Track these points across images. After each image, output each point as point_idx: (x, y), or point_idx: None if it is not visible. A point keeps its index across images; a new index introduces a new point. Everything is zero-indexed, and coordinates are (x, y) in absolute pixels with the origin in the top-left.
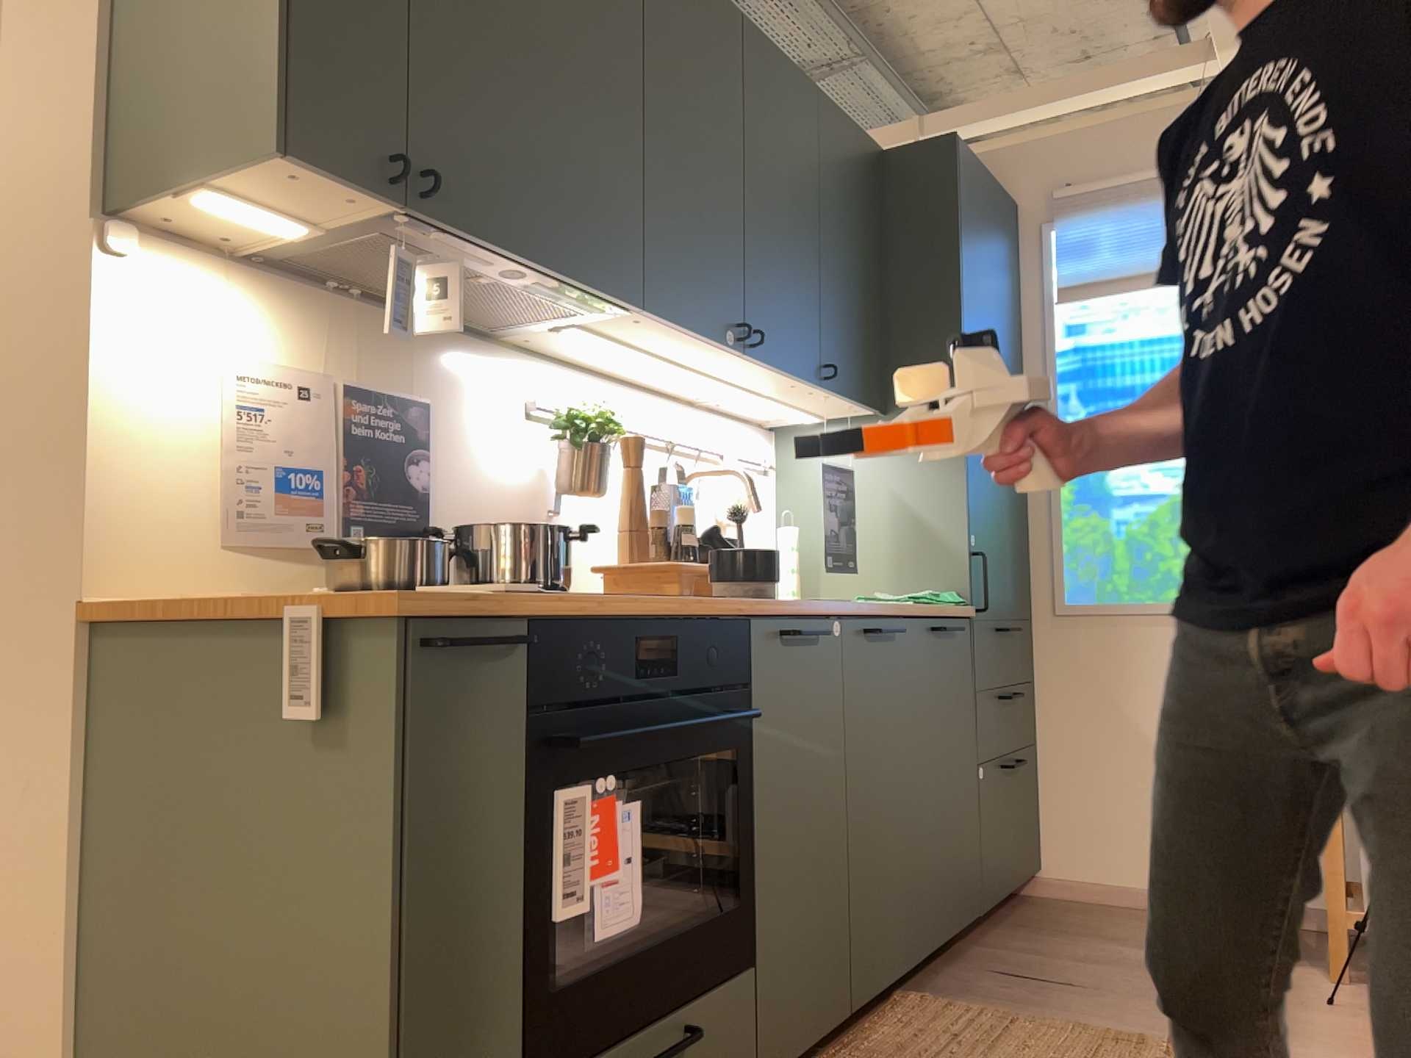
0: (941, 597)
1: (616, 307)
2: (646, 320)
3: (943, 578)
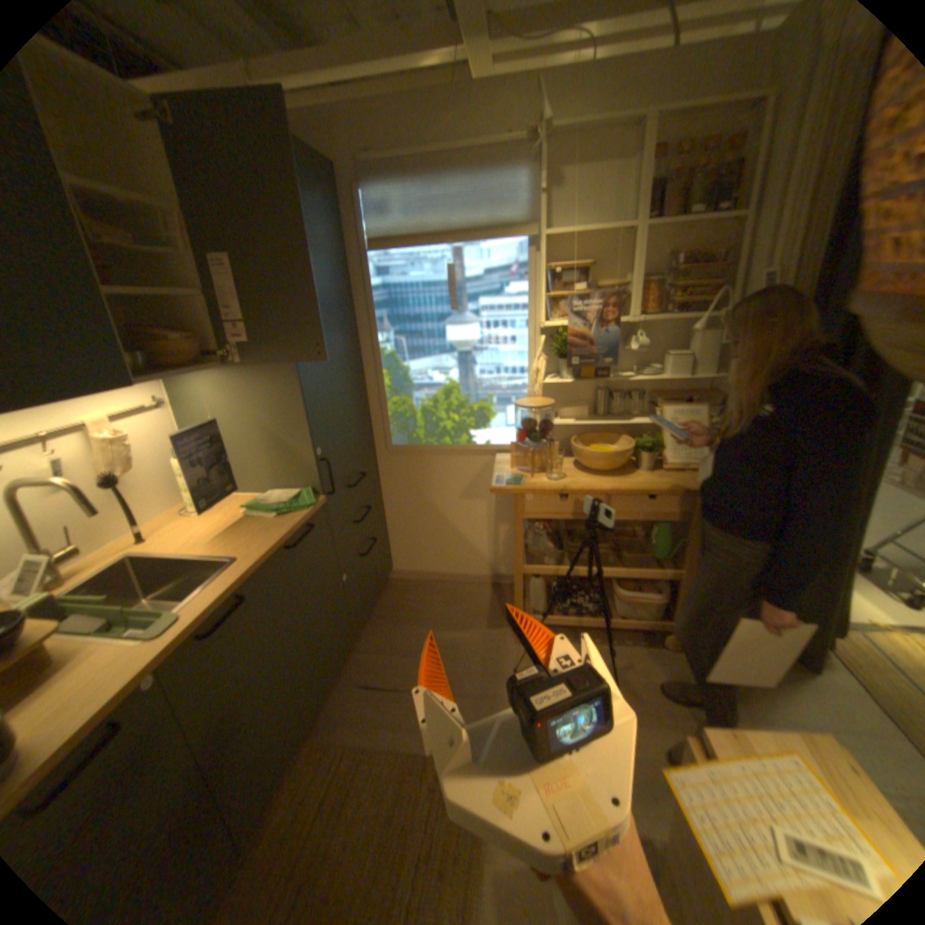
0: (297, 502)
1: None
2: None
3: (302, 478)
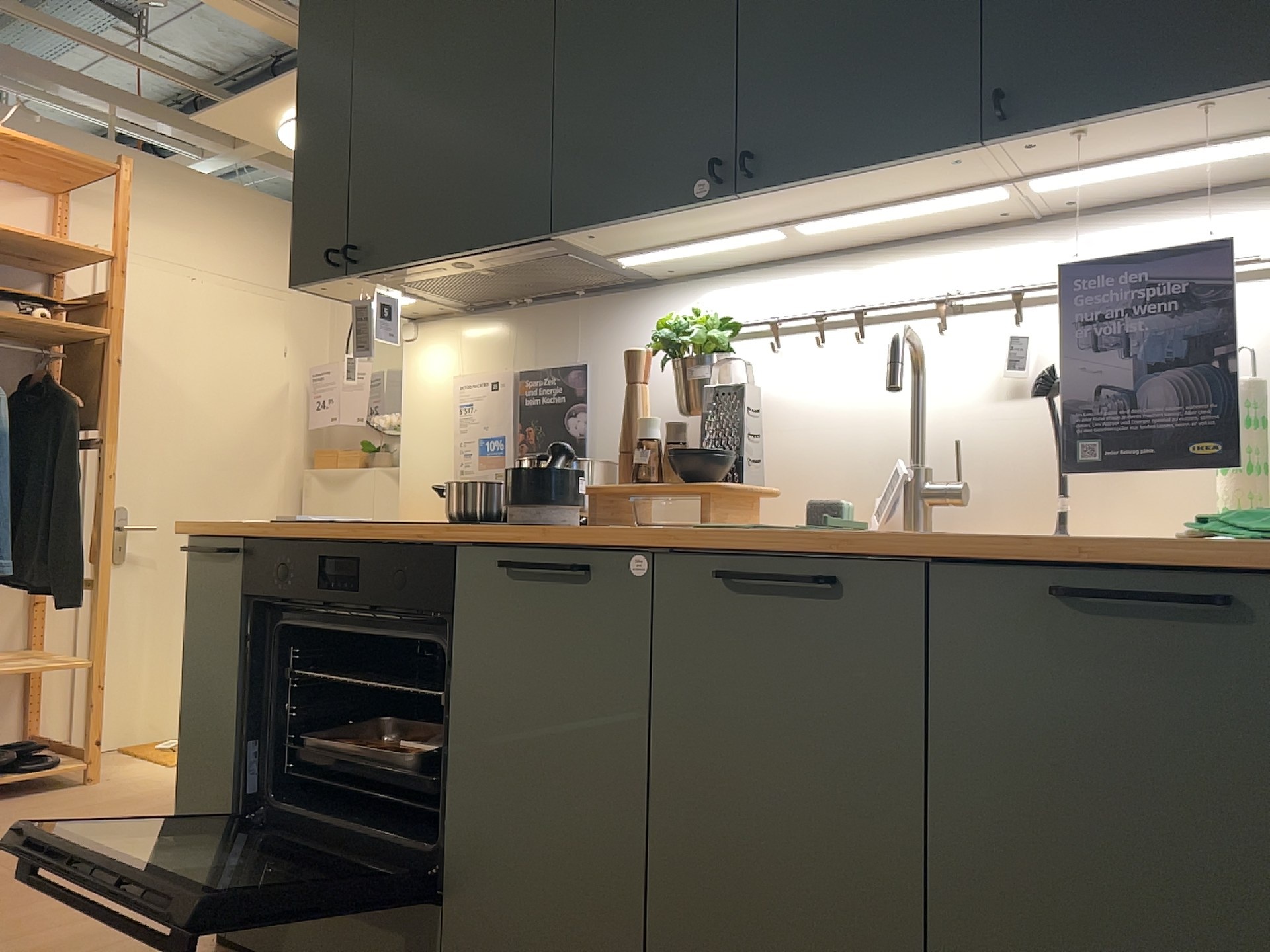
0: None
1: (560, 239)
2: (595, 232)
3: None
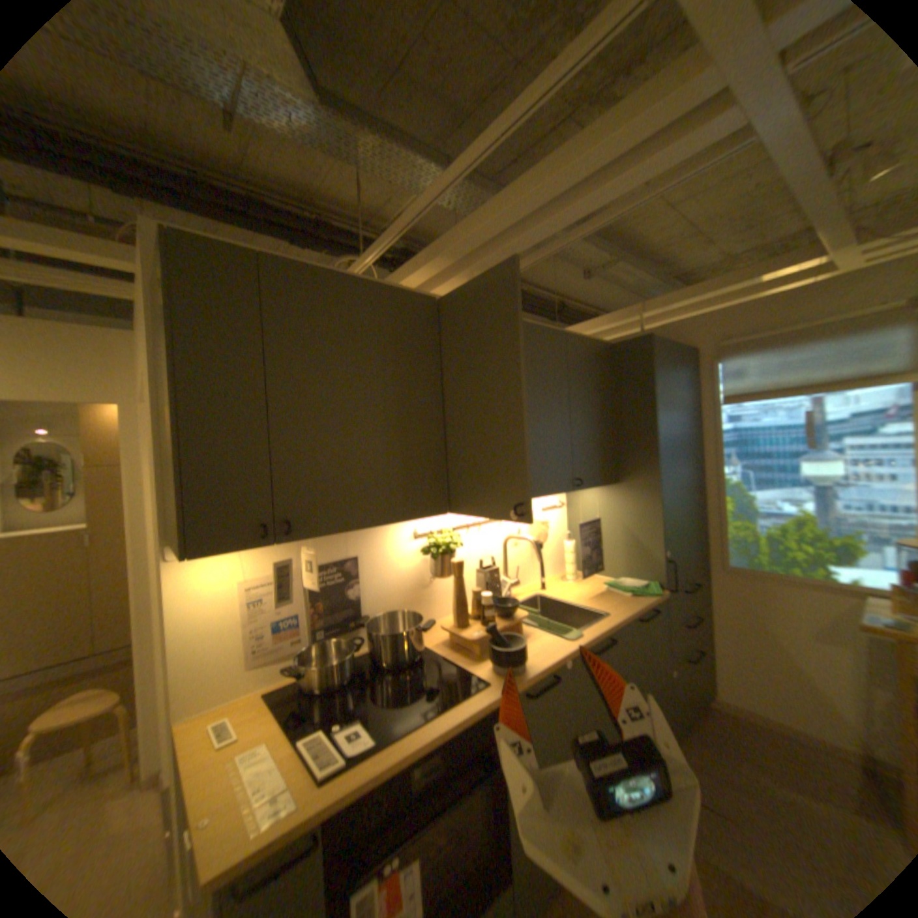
0: (647, 590)
1: (434, 512)
2: (454, 510)
3: (650, 573)
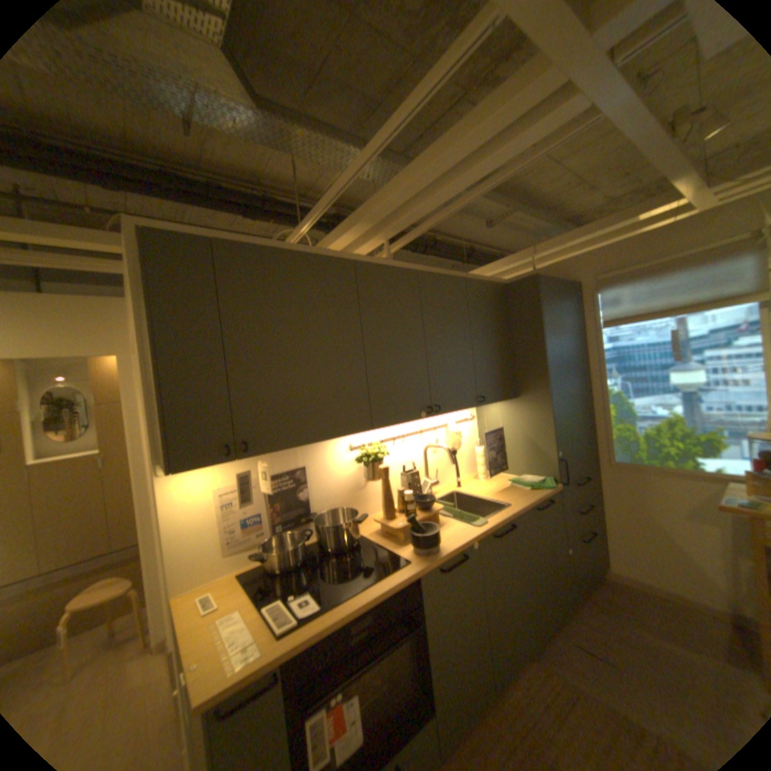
0: (543, 484)
1: (362, 429)
2: (378, 427)
3: (547, 470)
